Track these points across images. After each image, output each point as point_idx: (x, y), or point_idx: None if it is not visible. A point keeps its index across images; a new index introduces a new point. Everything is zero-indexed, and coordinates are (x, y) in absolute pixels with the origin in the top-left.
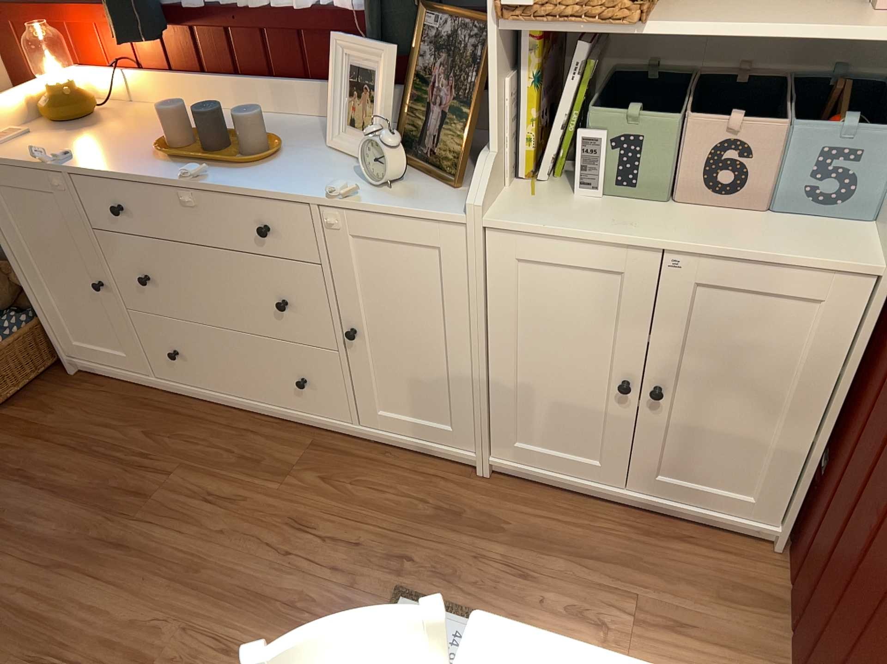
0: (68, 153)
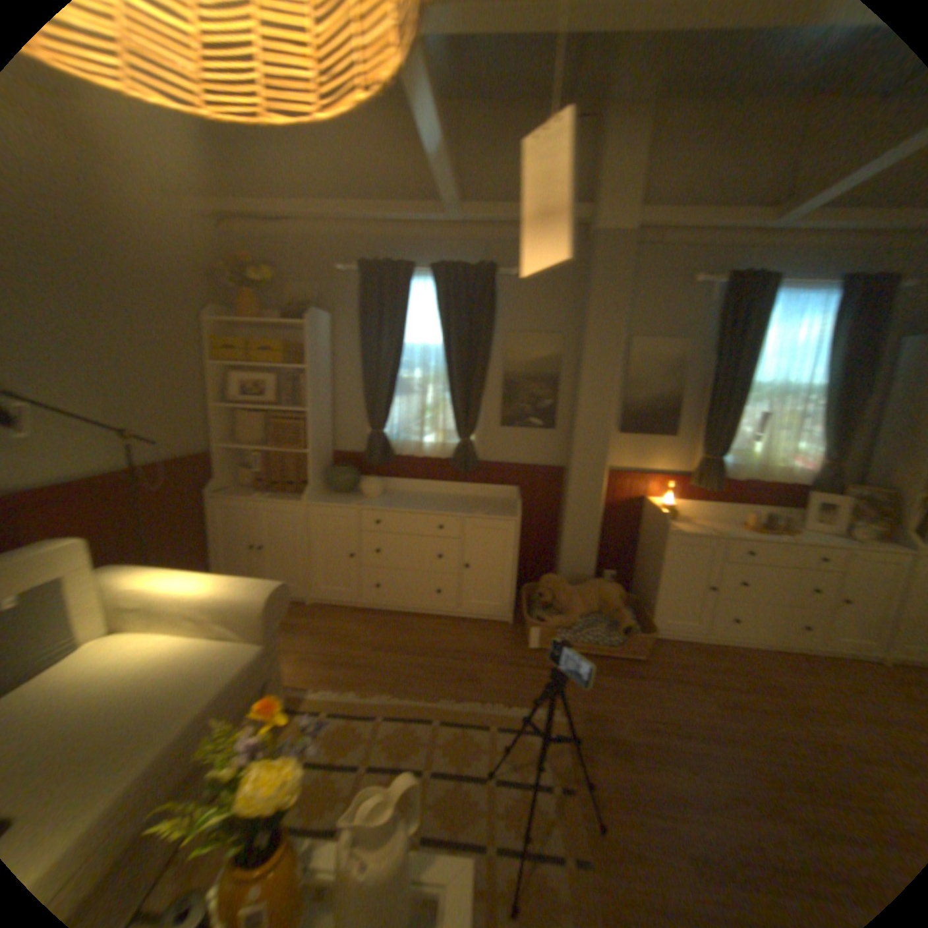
0: (722, 532)
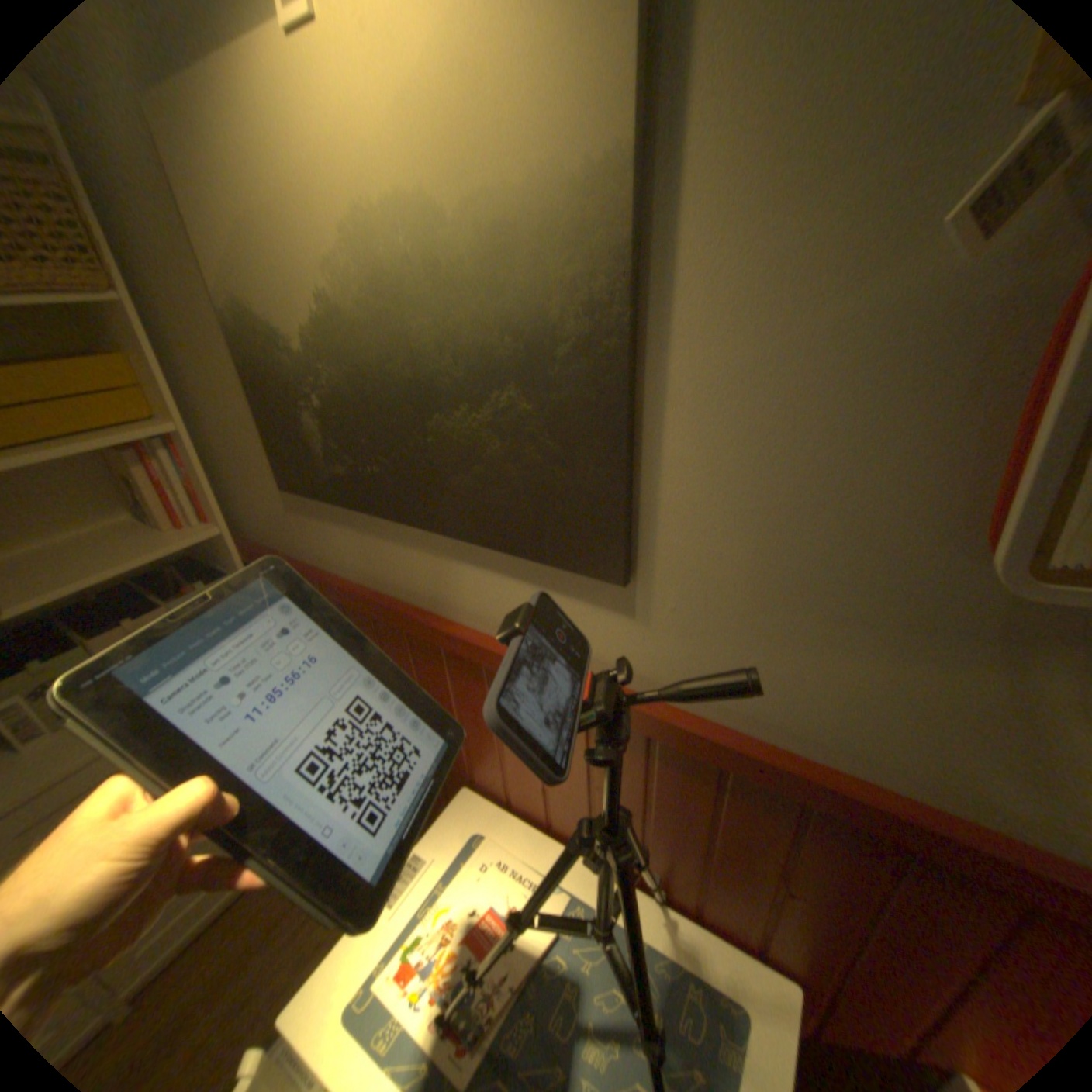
0: None
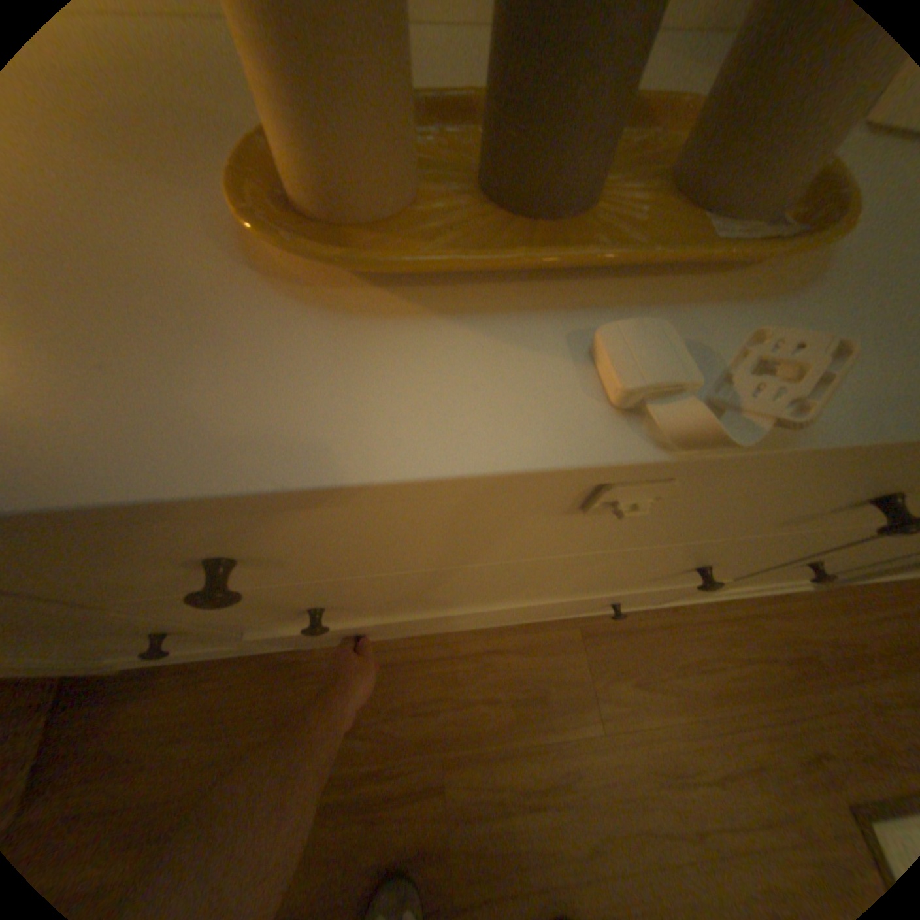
0: None
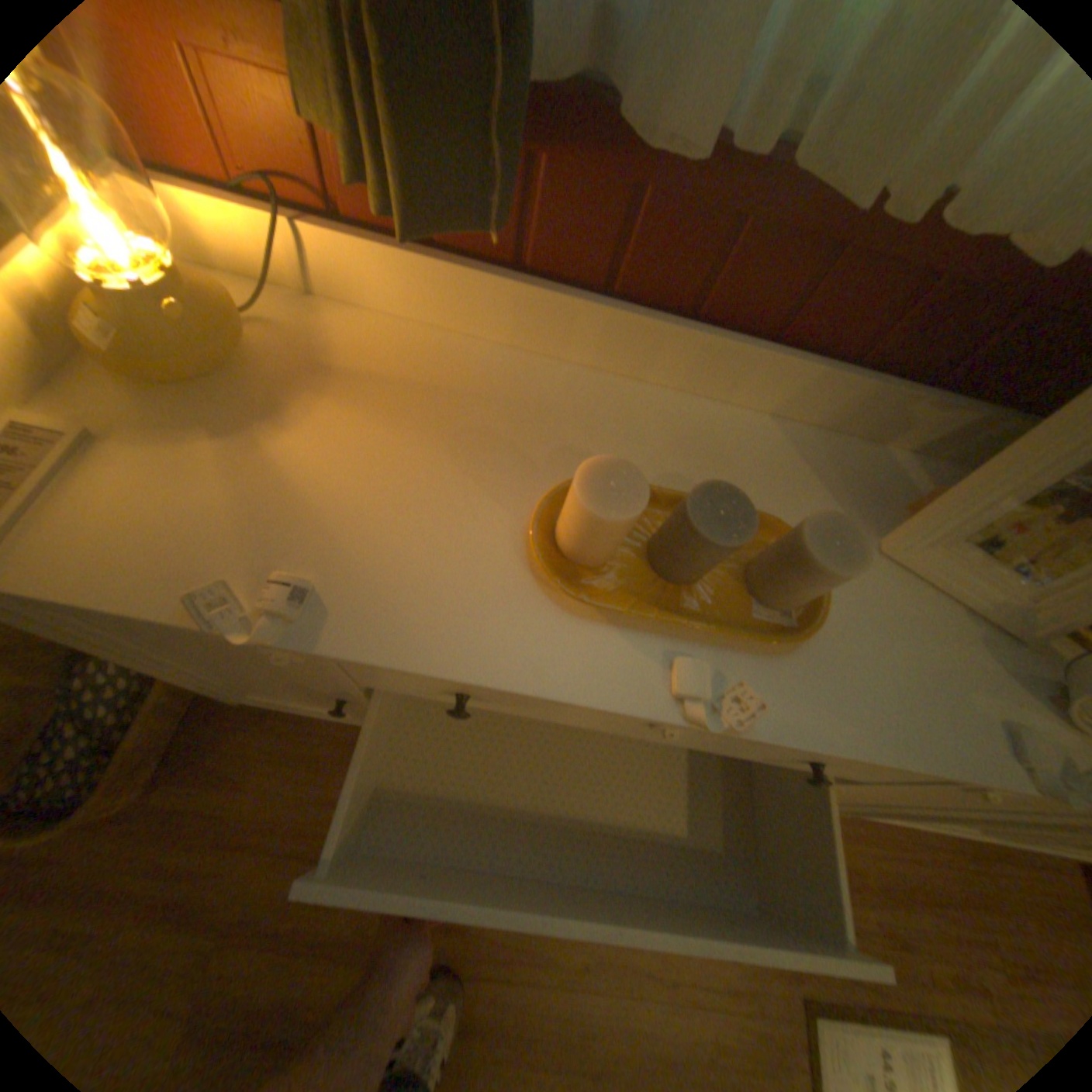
0: (304, 590)
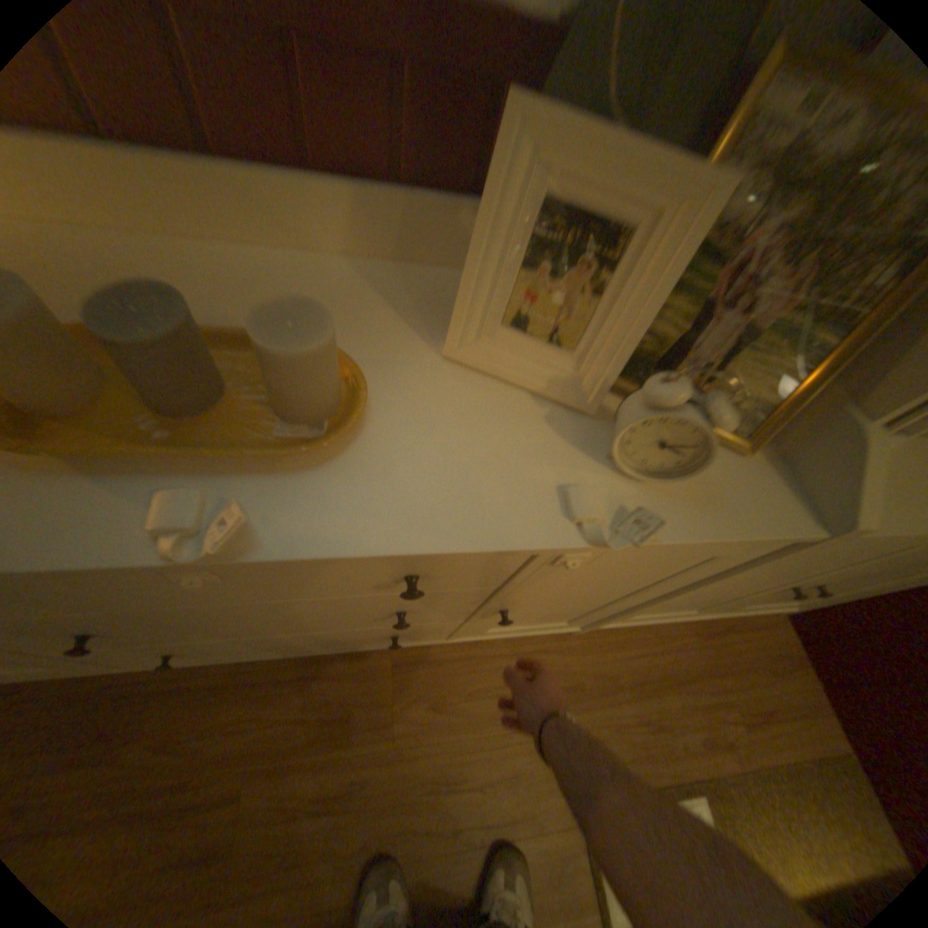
0: None
